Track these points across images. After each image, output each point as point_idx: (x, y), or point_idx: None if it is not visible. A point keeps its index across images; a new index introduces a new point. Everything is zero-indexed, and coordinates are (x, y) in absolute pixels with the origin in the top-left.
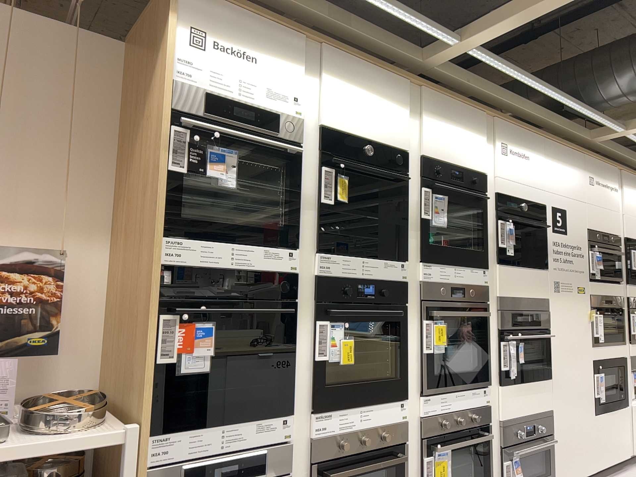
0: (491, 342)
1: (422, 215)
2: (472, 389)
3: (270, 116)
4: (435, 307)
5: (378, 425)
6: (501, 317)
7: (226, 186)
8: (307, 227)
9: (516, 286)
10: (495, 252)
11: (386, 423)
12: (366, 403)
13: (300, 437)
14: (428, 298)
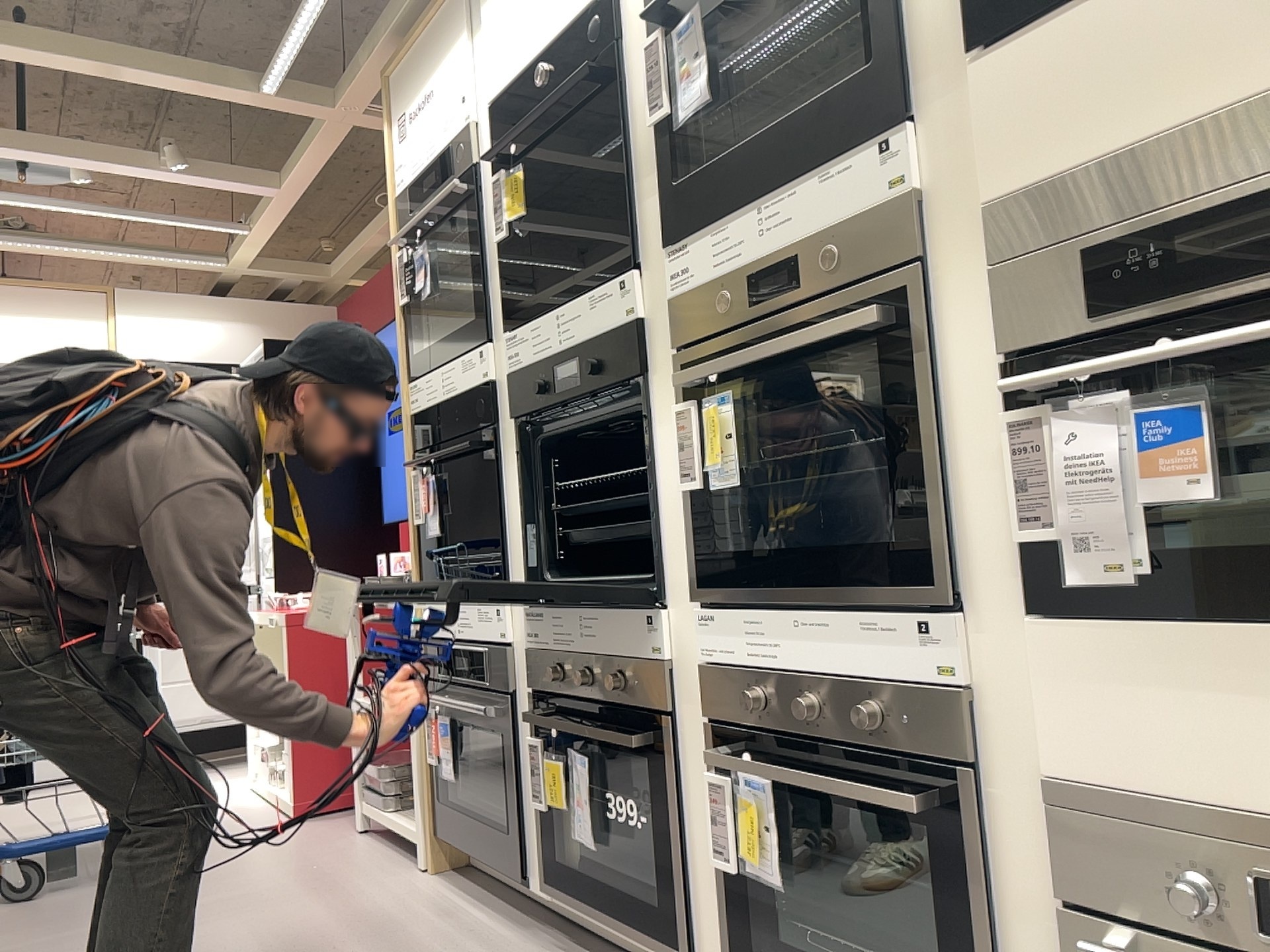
0: (971, 424)
1: (652, 121)
2: (864, 611)
3: (444, 161)
4: (708, 357)
5: (607, 654)
6: (1001, 297)
7: (425, 294)
8: (497, 296)
9: (1122, 86)
10: (961, 15)
11: (621, 654)
12: (586, 604)
13: (521, 644)
14: (687, 338)
